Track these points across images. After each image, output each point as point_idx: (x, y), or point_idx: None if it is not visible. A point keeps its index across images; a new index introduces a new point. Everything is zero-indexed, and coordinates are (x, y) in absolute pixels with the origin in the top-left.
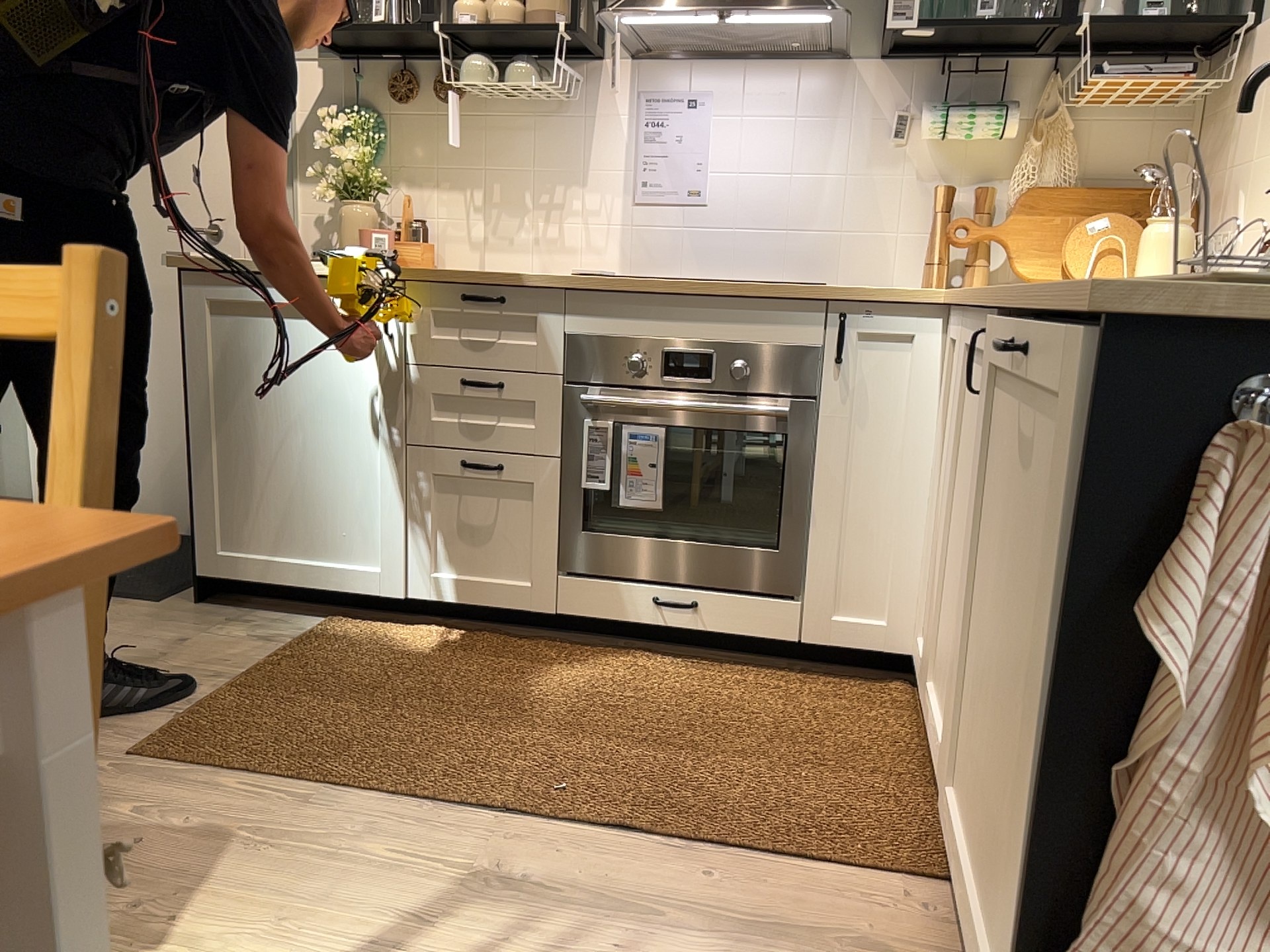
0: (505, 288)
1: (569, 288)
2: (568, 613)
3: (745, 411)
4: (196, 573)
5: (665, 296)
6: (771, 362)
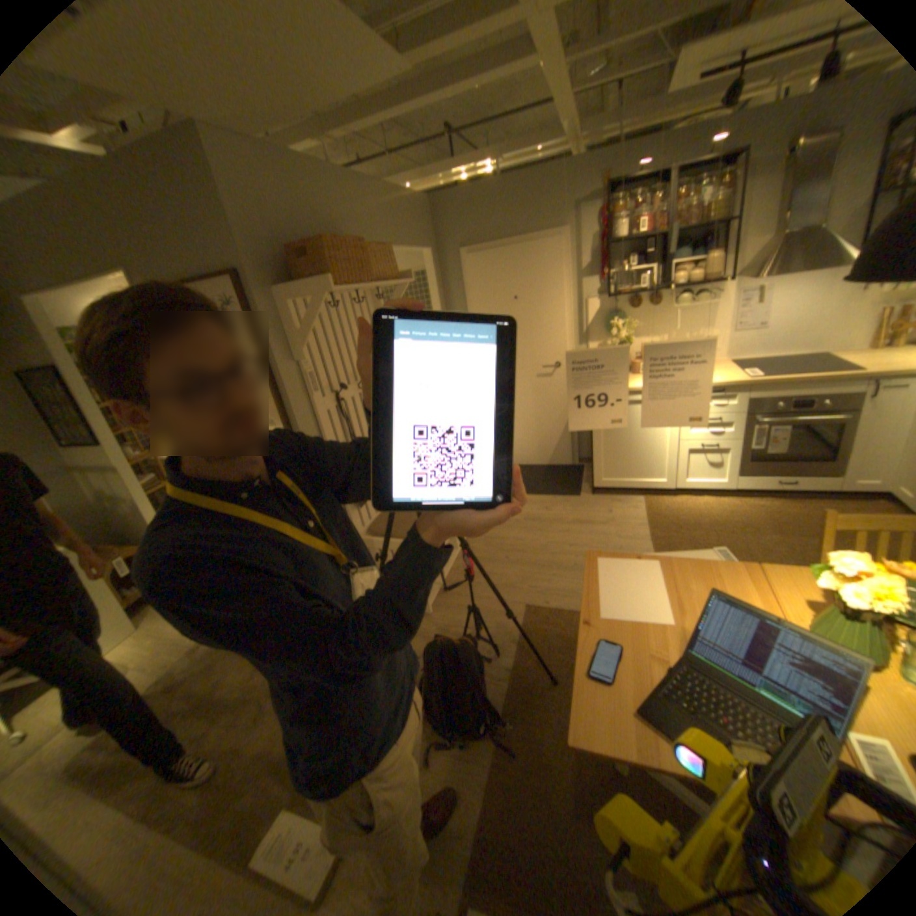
0: (726, 387)
1: (755, 384)
2: (742, 489)
3: (831, 419)
4: (594, 487)
5: (796, 383)
6: (837, 399)
